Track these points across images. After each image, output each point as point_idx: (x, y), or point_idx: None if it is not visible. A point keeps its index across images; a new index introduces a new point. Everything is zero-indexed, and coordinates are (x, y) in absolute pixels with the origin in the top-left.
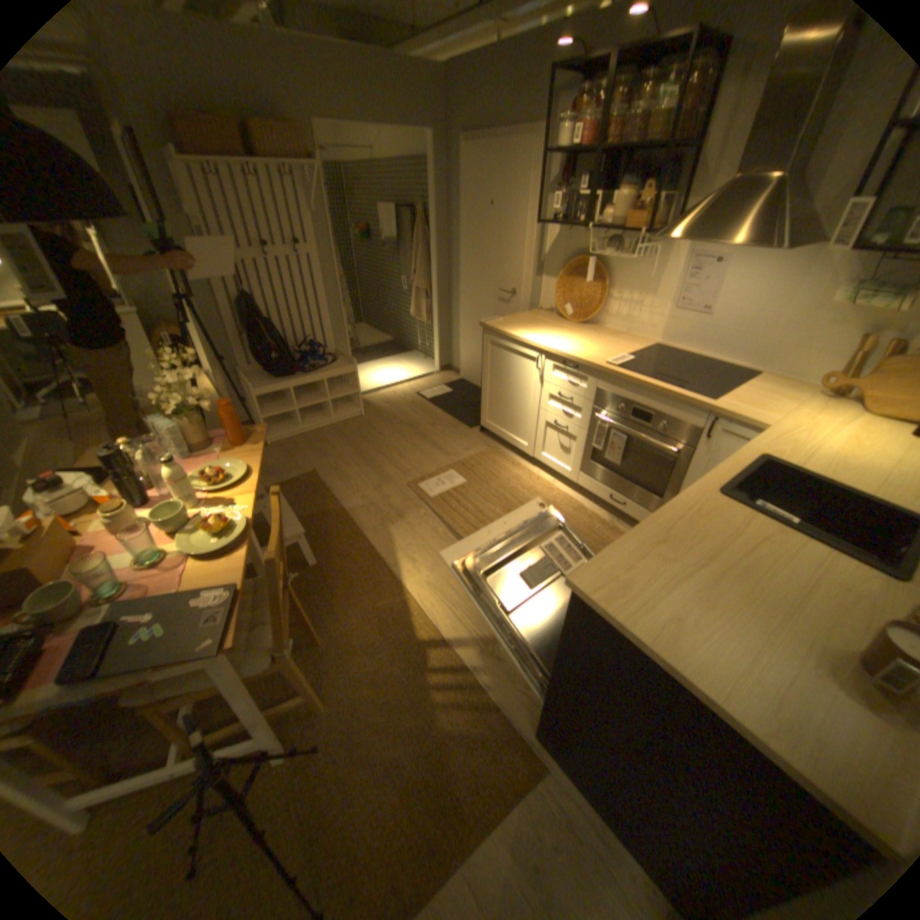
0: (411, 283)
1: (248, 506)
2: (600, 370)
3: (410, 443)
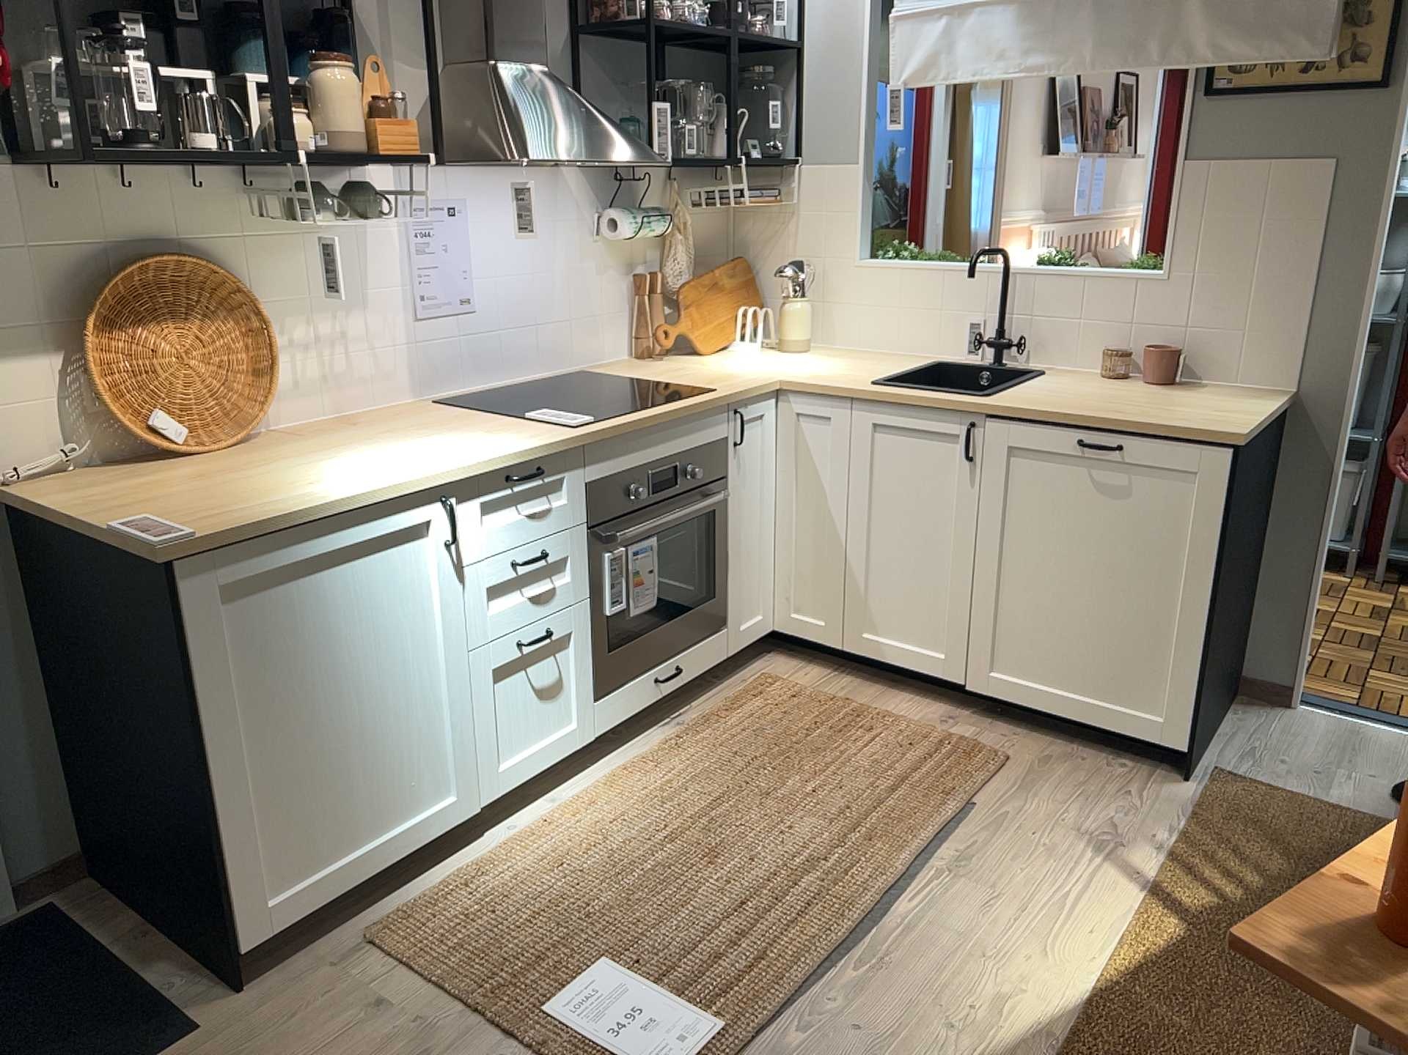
0: None
1: None
2: (589, 441)
3: None
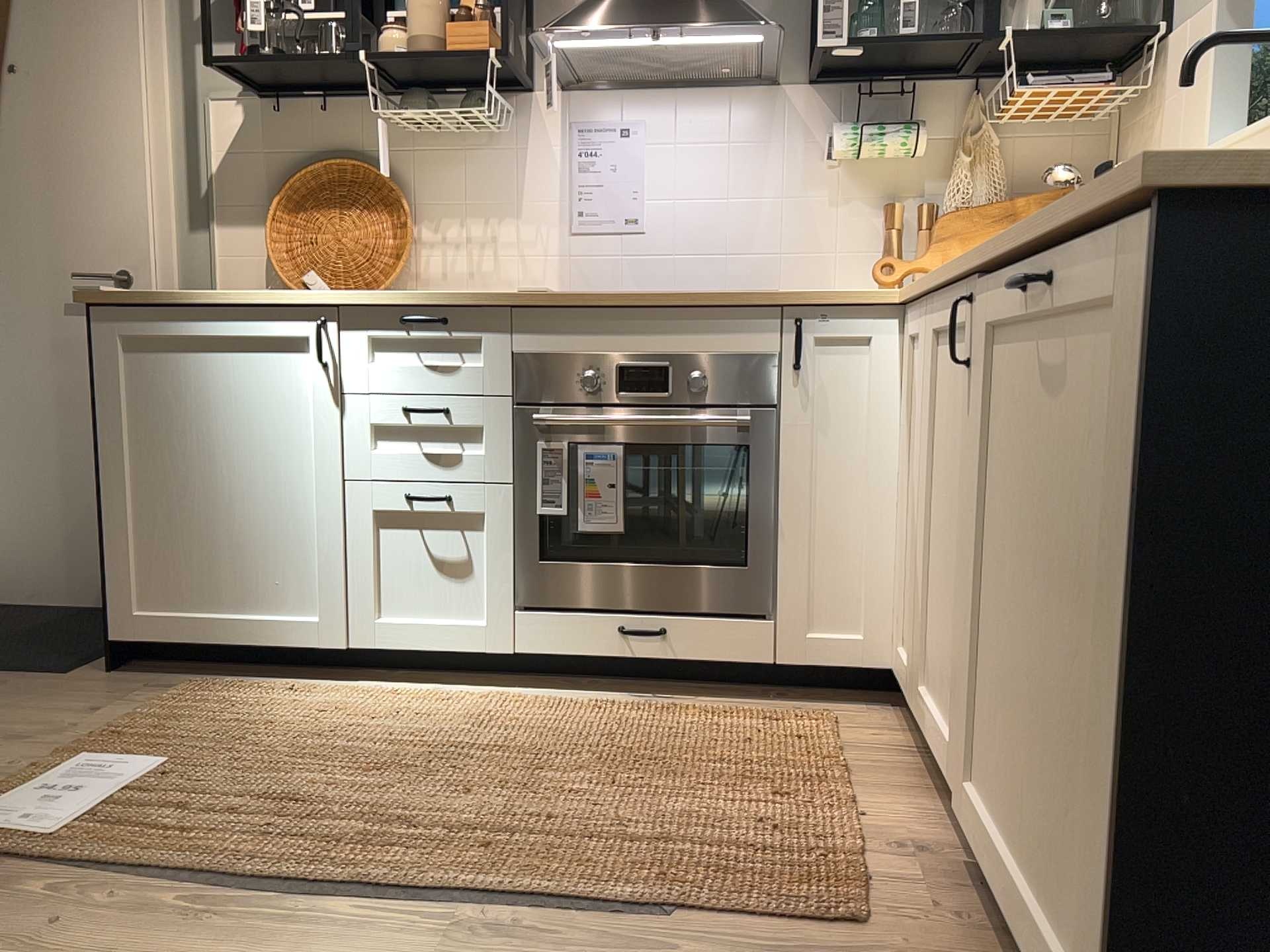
0: None
1: None
2: (515, 305)
3: None
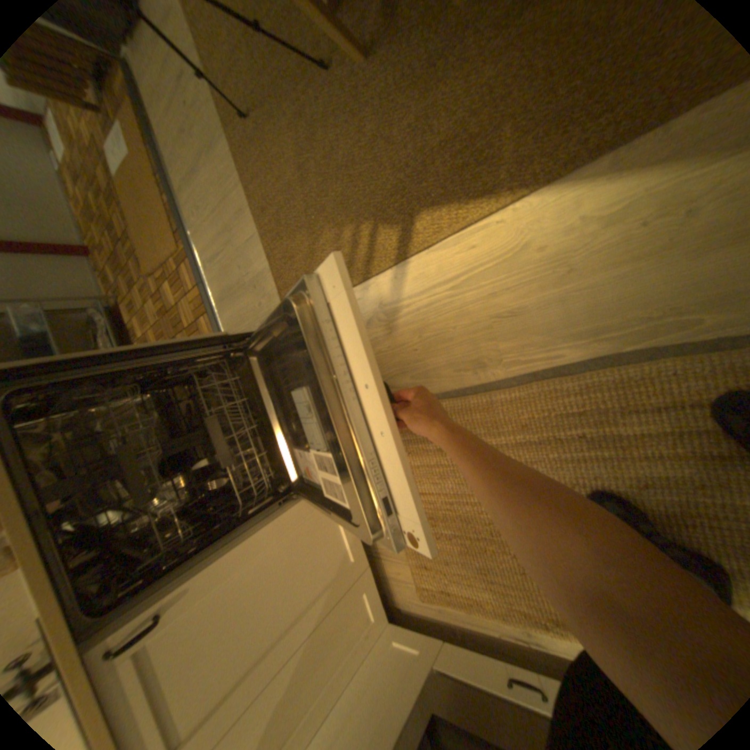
0: None
1: None
2: None
3: None
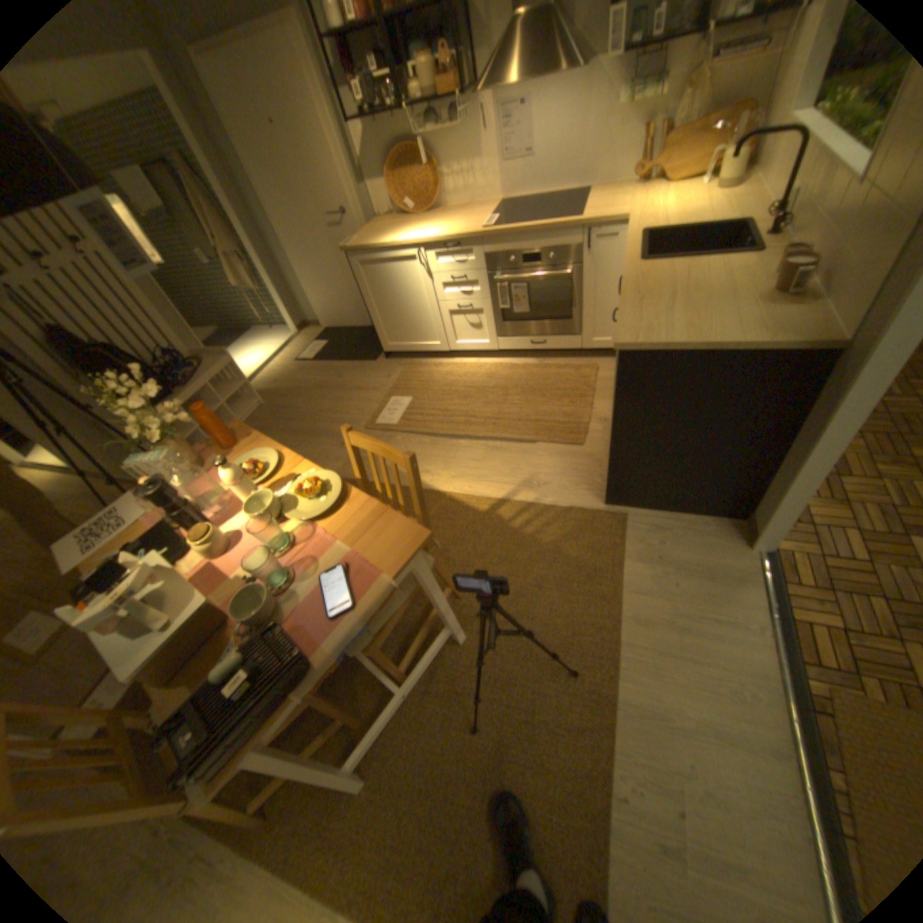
0: (212, 252)
1: (311, 470)
2: (481, 236)
3: (333, 399)
